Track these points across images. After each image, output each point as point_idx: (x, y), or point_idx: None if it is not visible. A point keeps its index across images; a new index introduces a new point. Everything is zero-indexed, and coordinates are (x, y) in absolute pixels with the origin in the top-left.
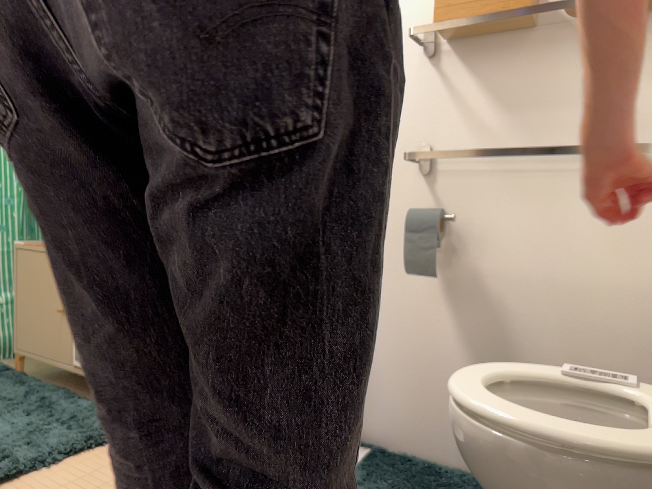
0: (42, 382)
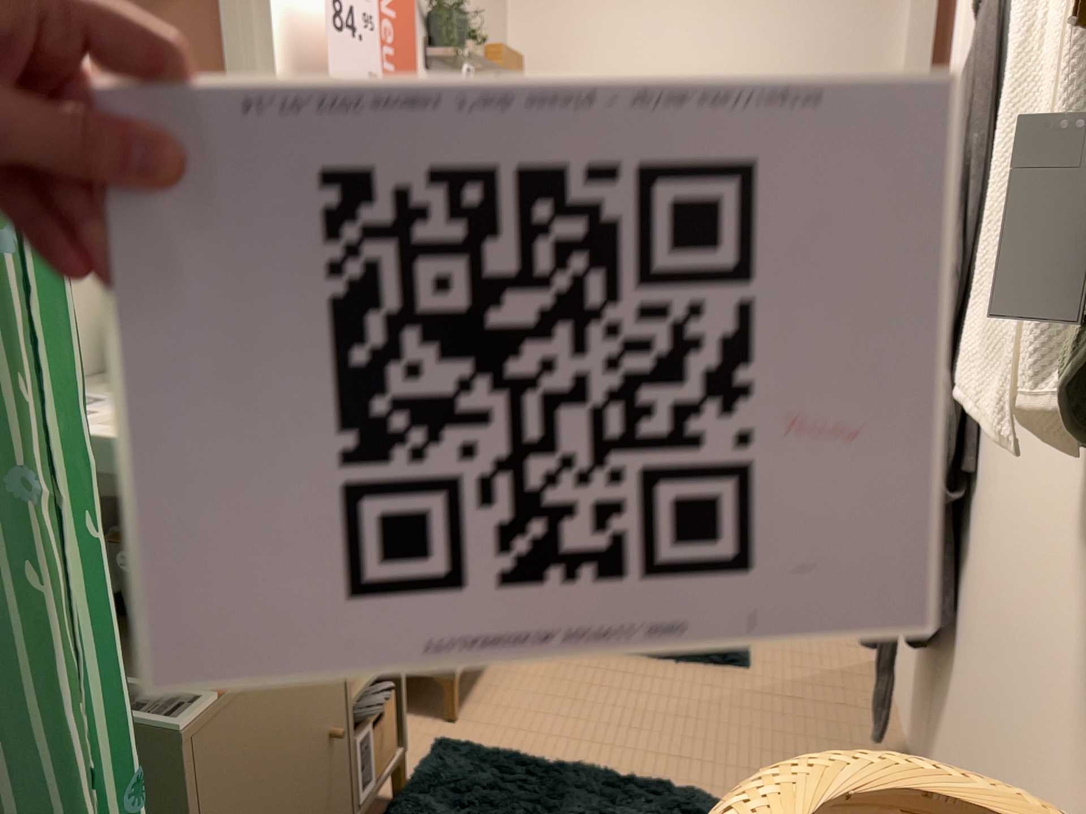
0: None
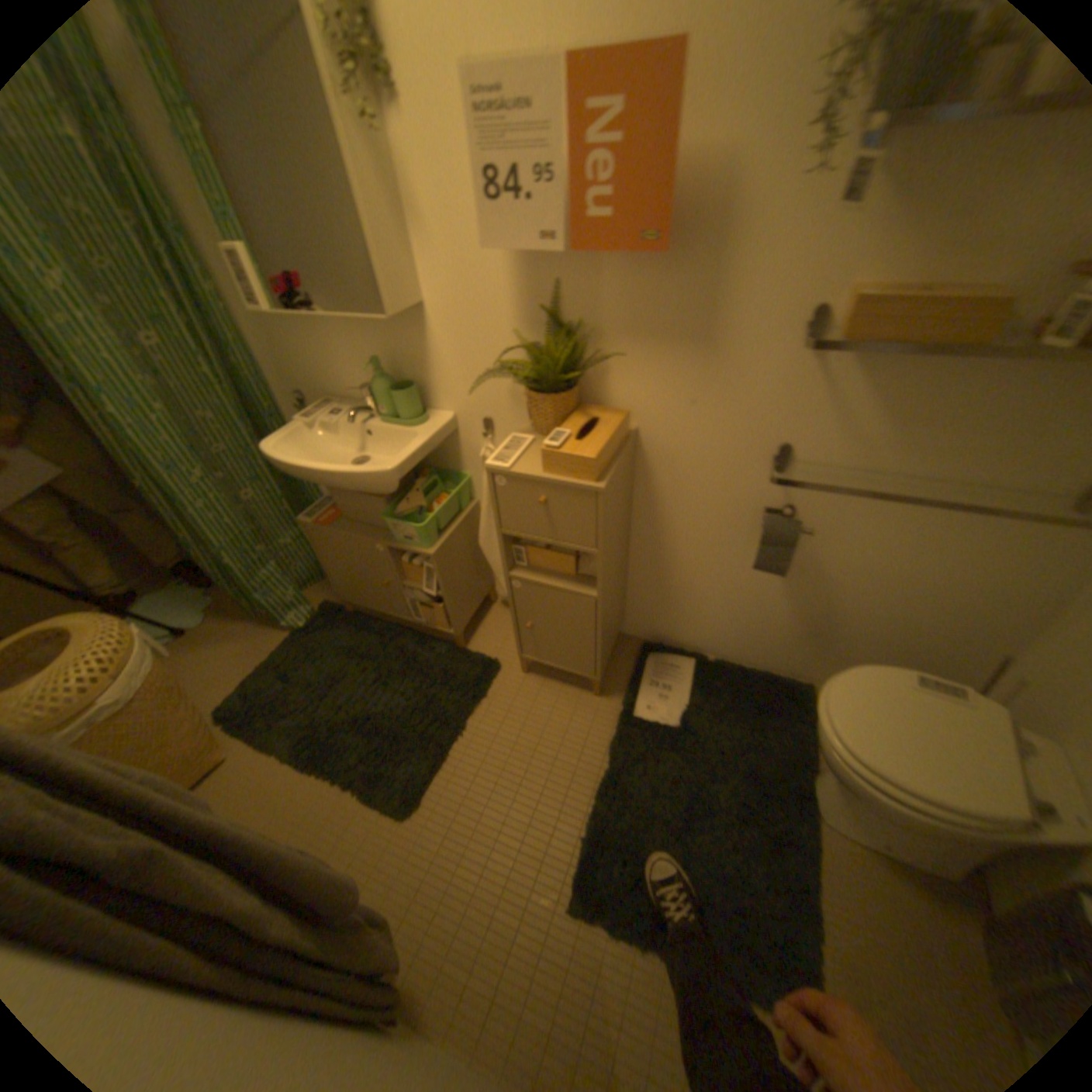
0: (381, 623)
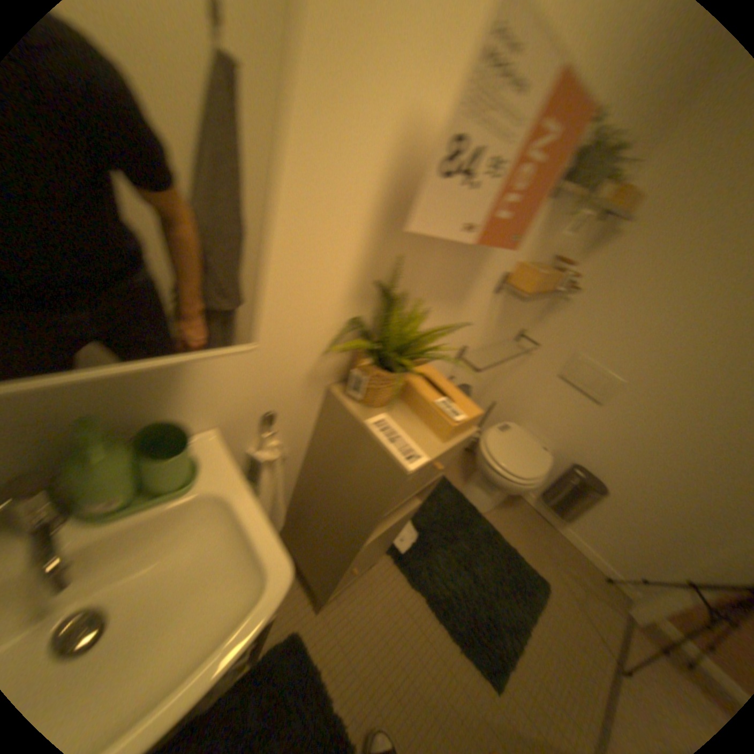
0: None
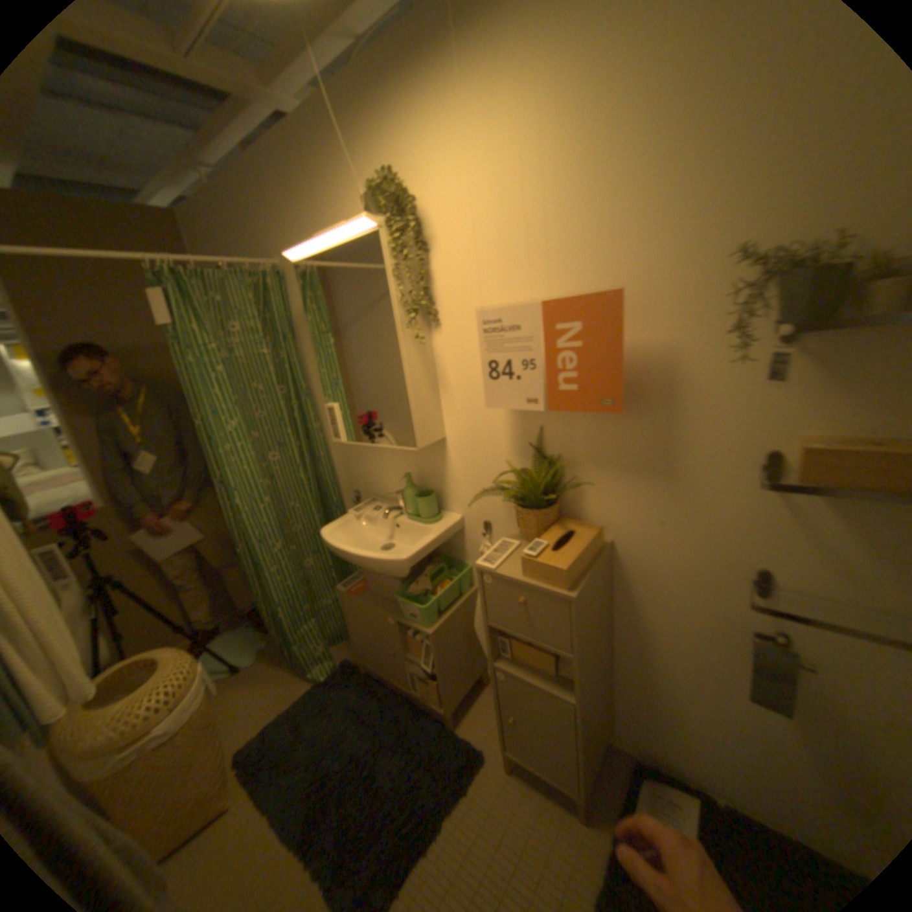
0: (385, 689)
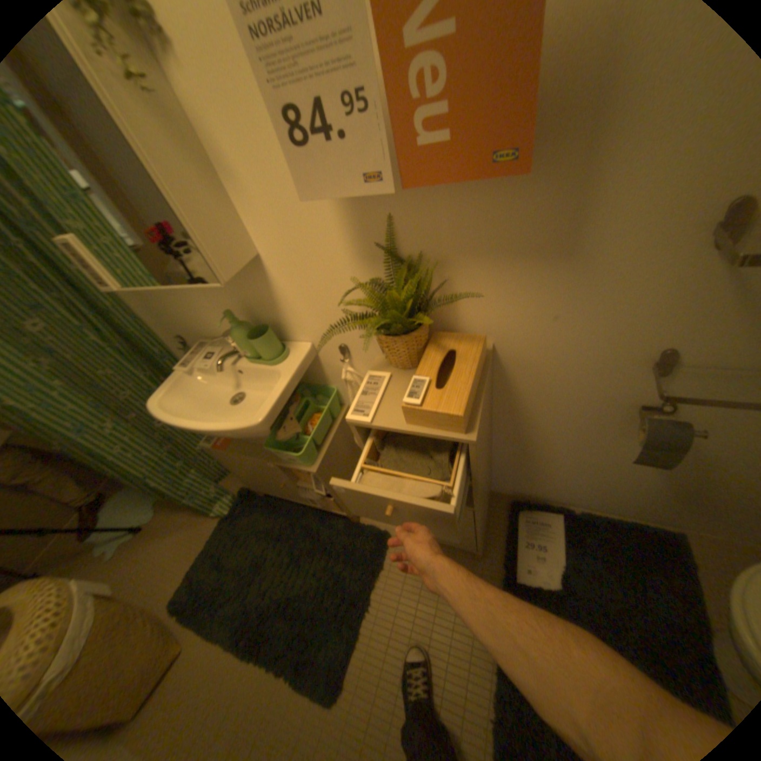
0: (288, 503)
